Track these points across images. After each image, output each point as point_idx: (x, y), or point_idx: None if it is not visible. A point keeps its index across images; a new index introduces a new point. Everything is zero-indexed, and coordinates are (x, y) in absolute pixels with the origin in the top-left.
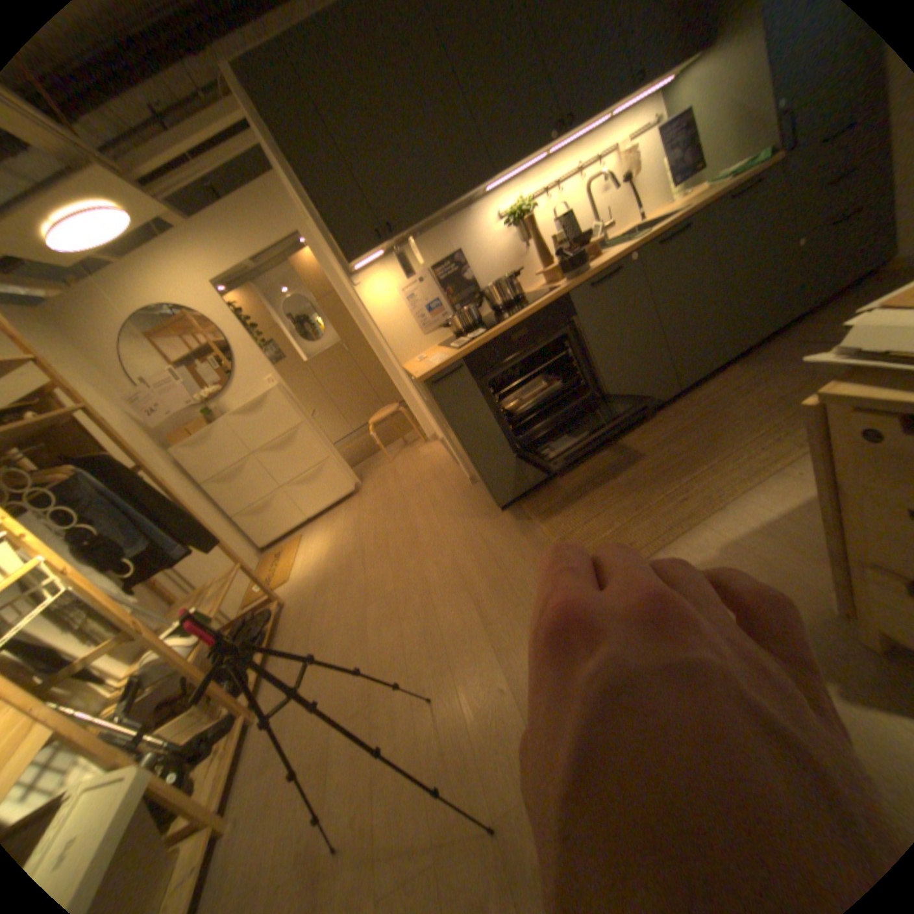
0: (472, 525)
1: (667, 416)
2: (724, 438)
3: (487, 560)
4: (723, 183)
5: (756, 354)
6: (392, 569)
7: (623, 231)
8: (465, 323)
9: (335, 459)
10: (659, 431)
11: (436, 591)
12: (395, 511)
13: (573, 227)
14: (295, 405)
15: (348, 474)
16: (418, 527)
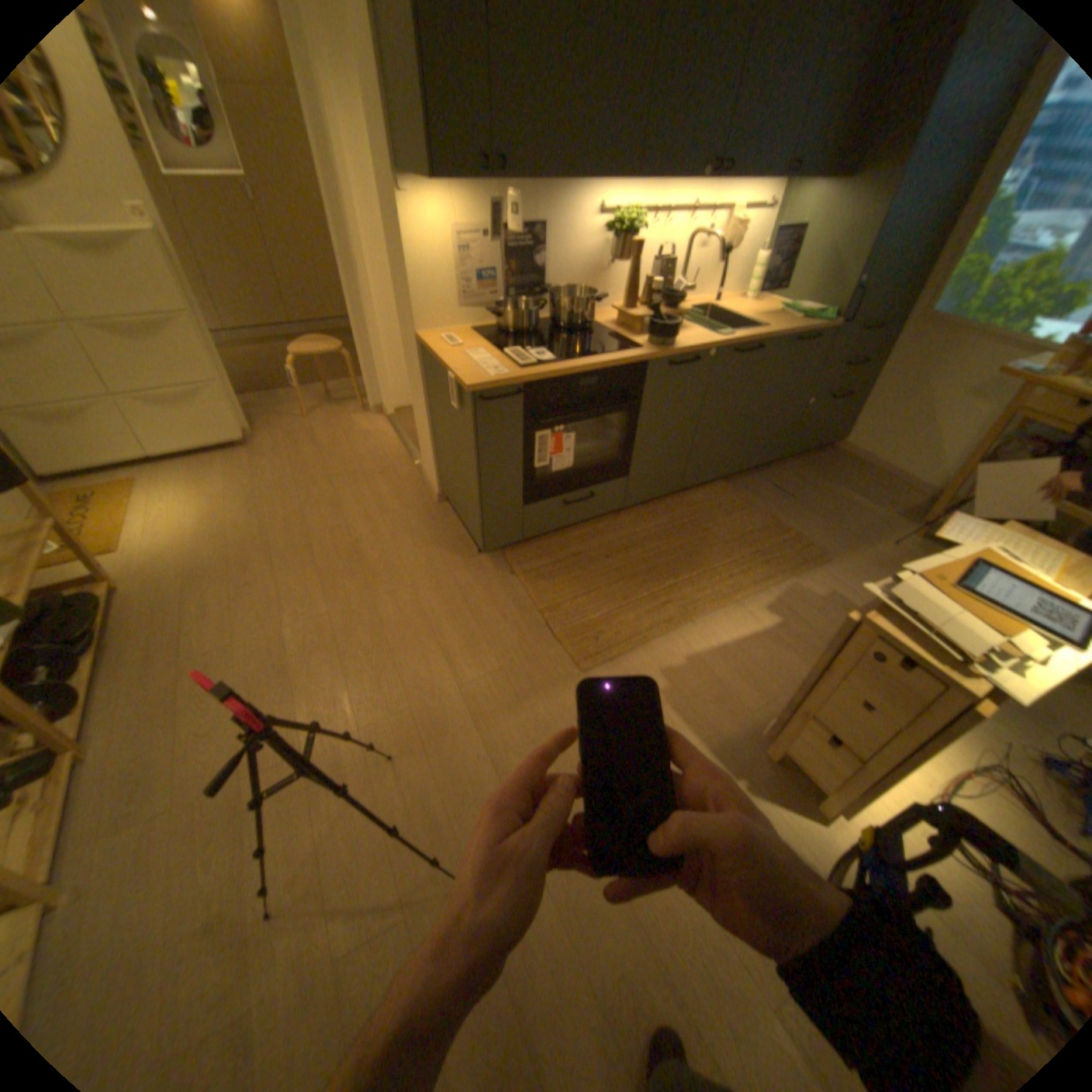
0: (441, 560)
1: (659, 510)
2: (703, 554)
3: (462, 610)
4: (793, 321)
5: (737, 478)
6: (322, 587)
7: (695, 303)
8: (521, 328)
9: (222, 388)
10: (651, 523)
11: (393, 632)
12: (320, 502)
13: (663, 276)
14: (176, 280)
15: (235, 416)
16: (360, 539)
